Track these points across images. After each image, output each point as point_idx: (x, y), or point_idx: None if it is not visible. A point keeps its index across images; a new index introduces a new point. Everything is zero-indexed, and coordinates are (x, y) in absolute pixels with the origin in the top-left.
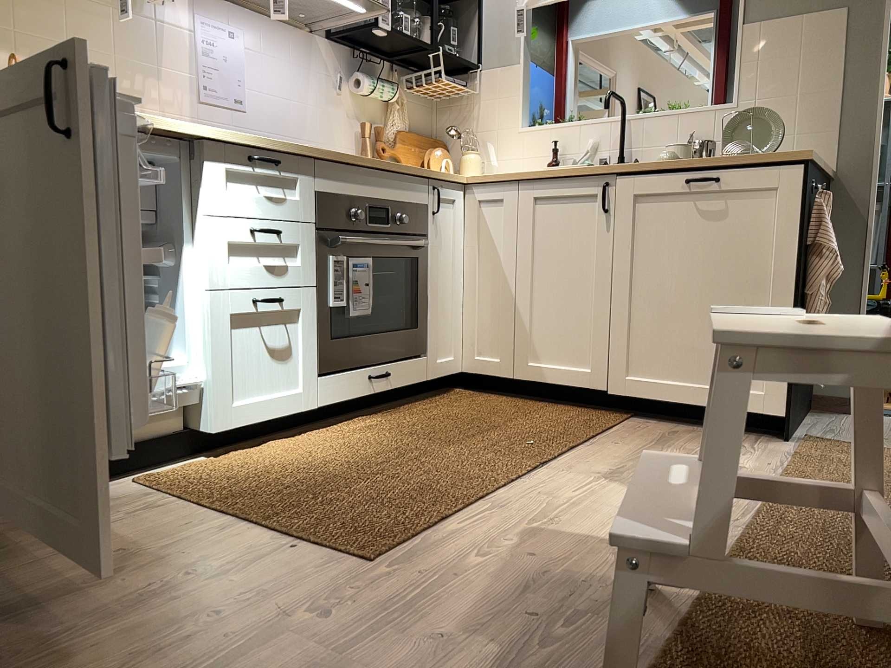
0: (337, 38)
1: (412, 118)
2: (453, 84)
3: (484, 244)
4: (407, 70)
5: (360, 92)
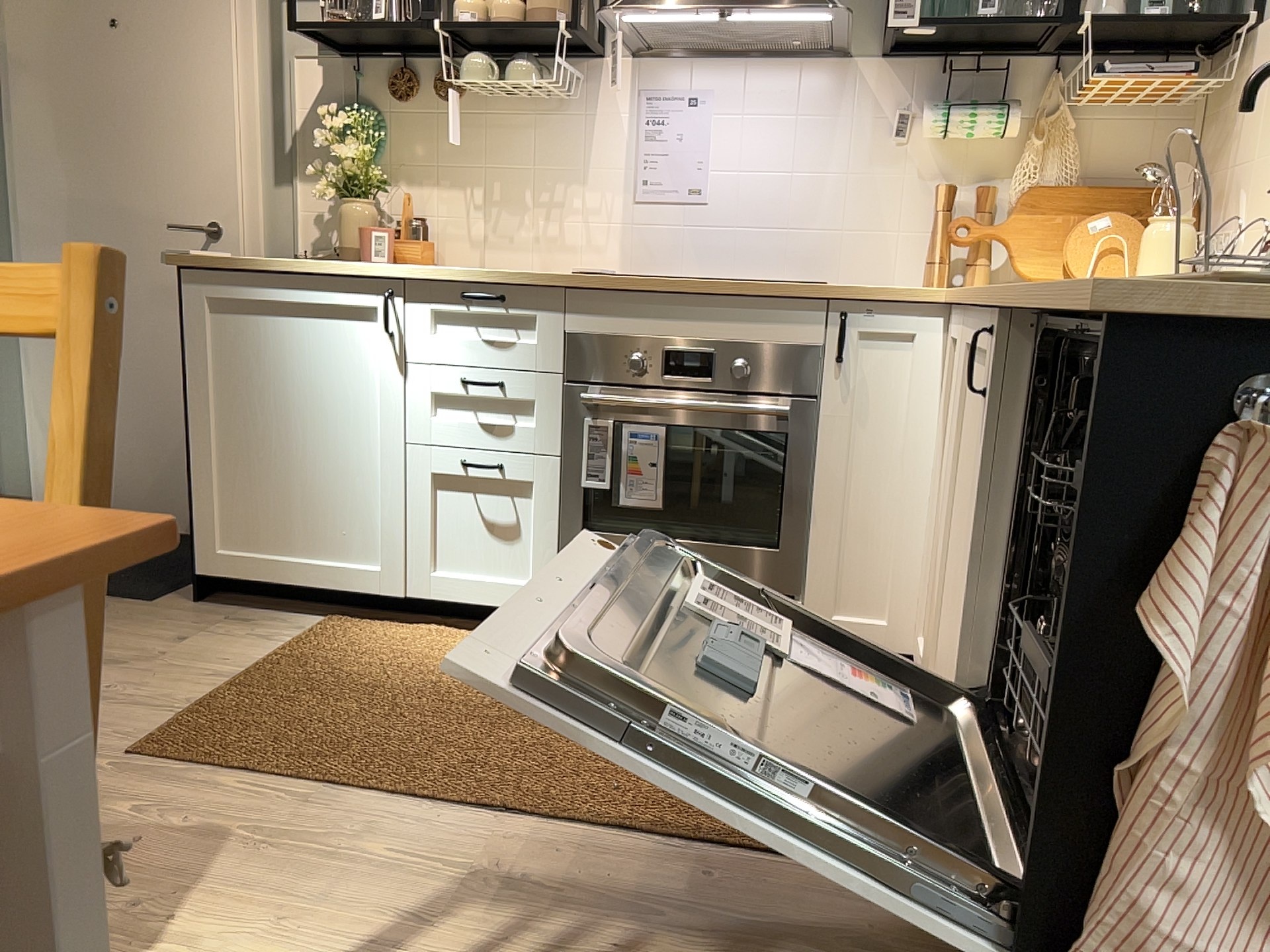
0: (889, 50)
1: (1113, 154)
2: (1126, 82)
3: (950, 430)
4: (1107, 58)
5: (918, 136)
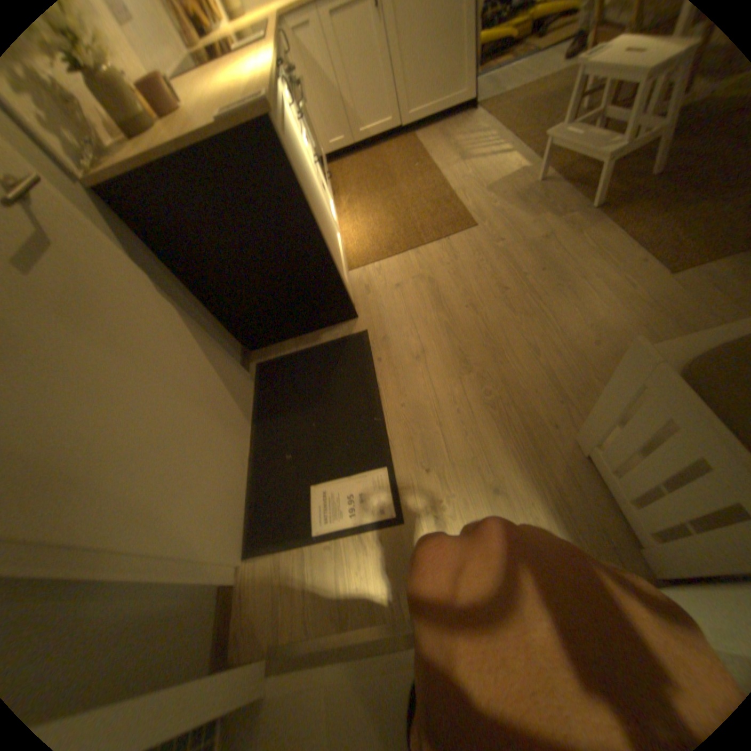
0: None
1: None
2: None
3: (307, 62)
4: None
5: None
